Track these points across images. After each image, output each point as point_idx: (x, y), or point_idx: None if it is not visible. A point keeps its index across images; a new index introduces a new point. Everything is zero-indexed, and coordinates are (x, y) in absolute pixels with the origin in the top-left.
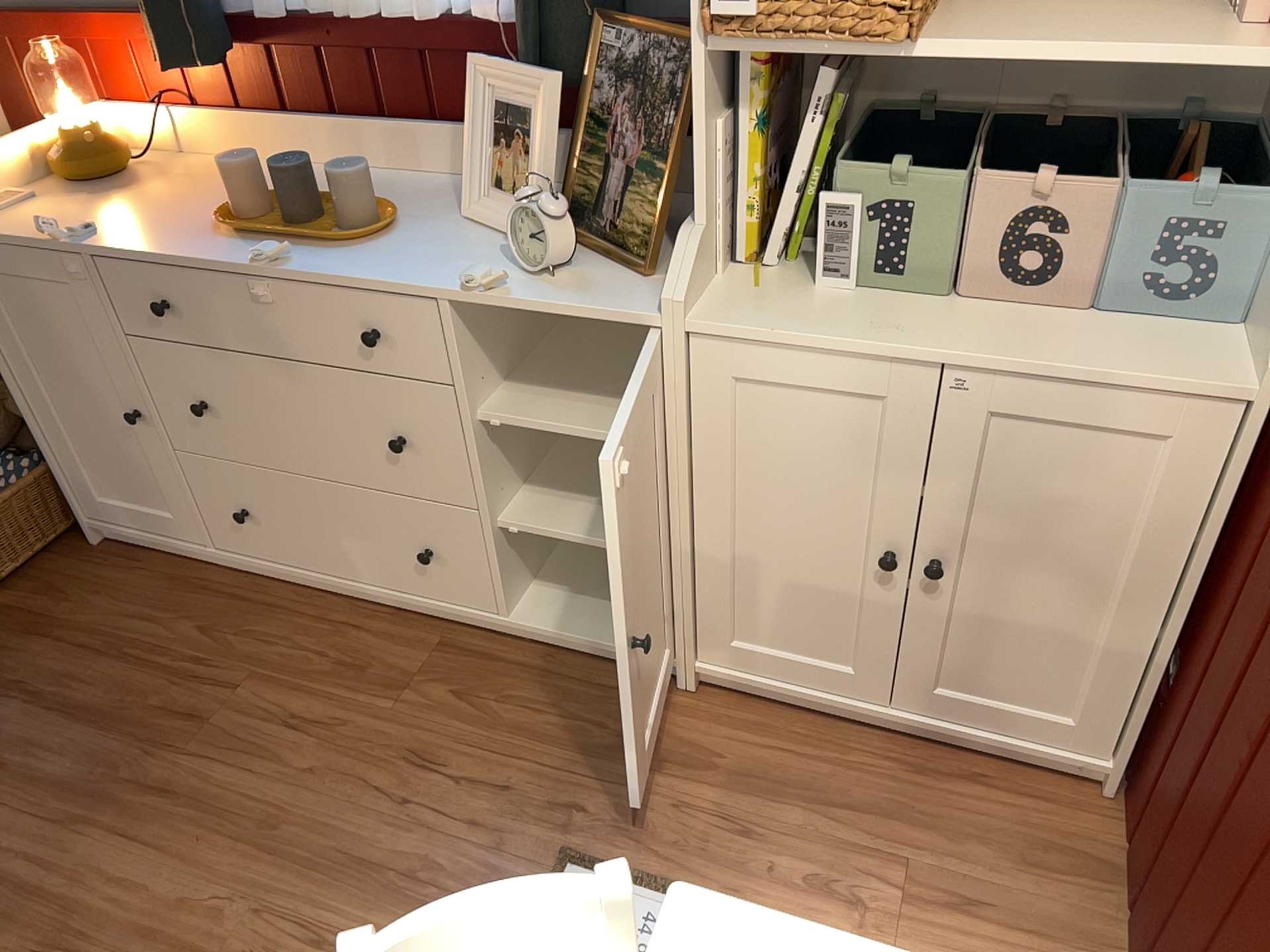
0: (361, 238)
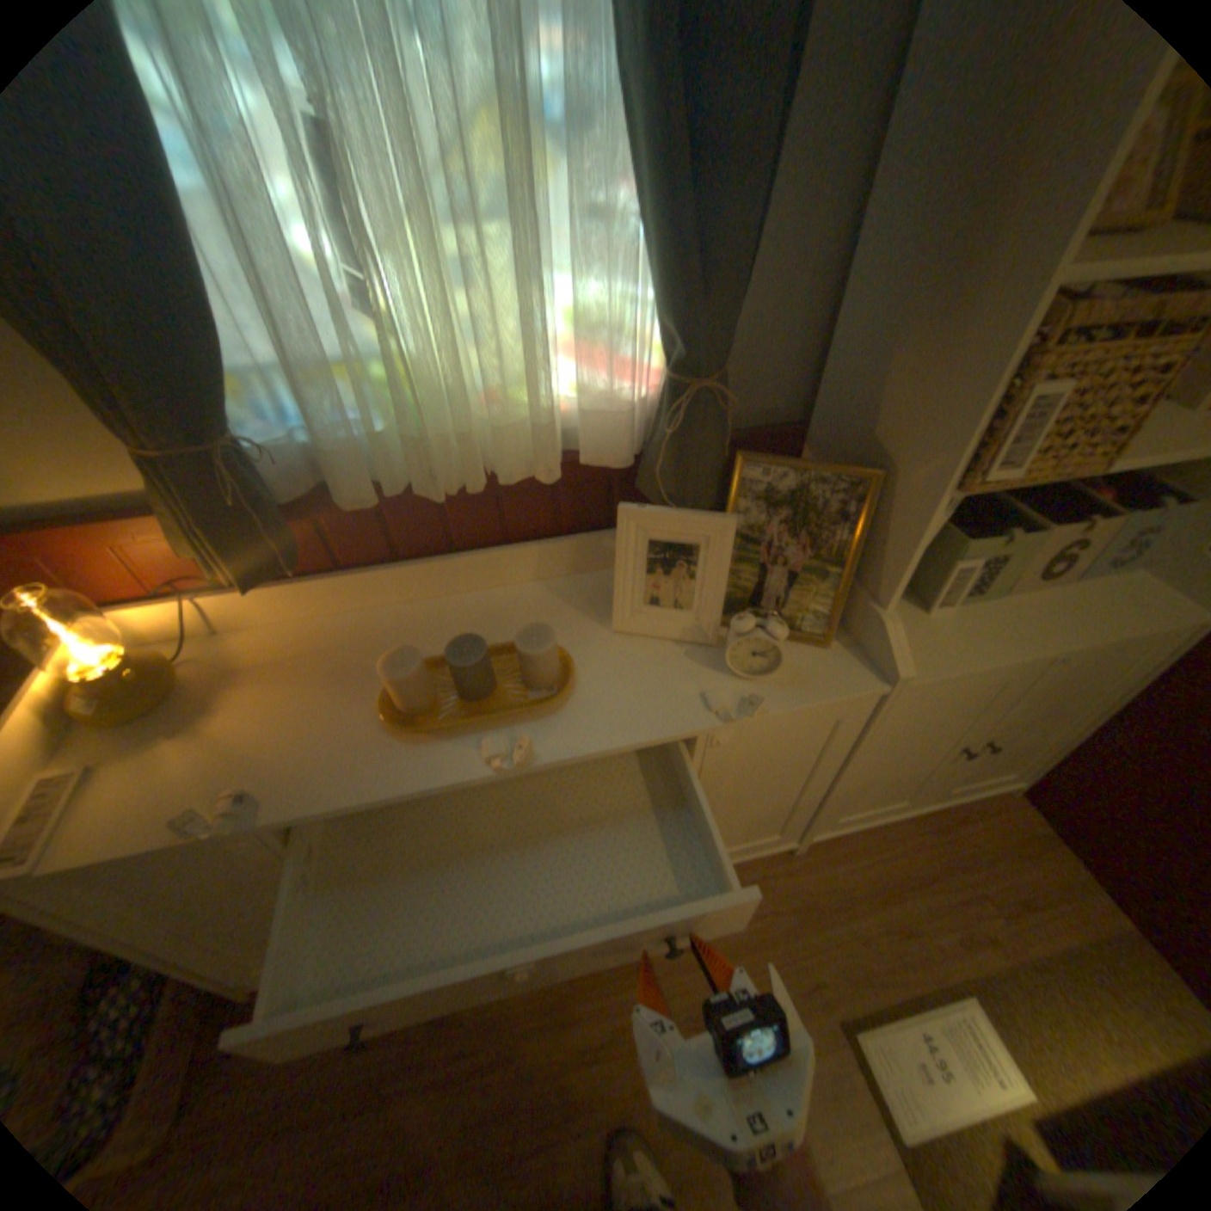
0: (566, 695)
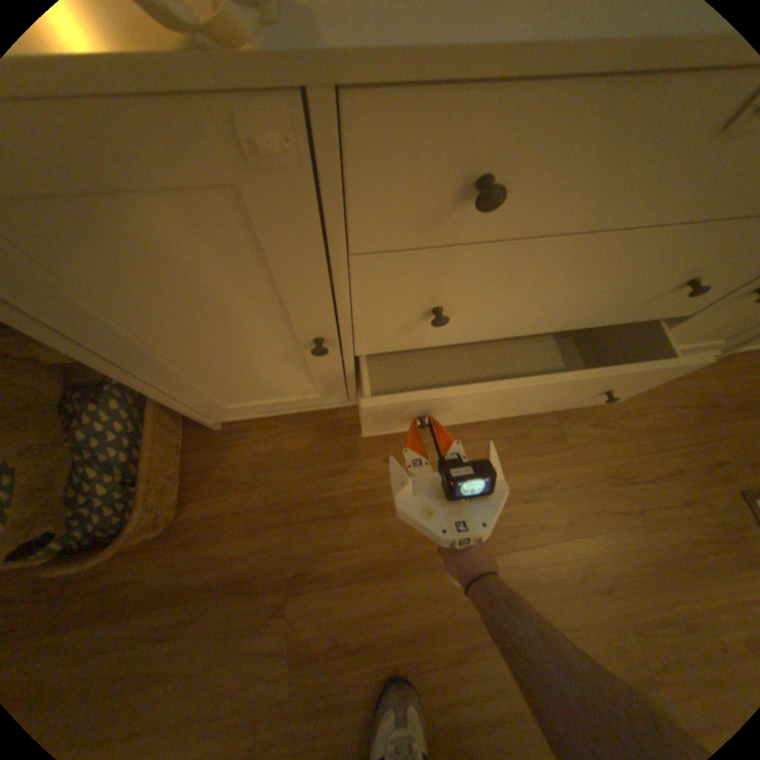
0: None
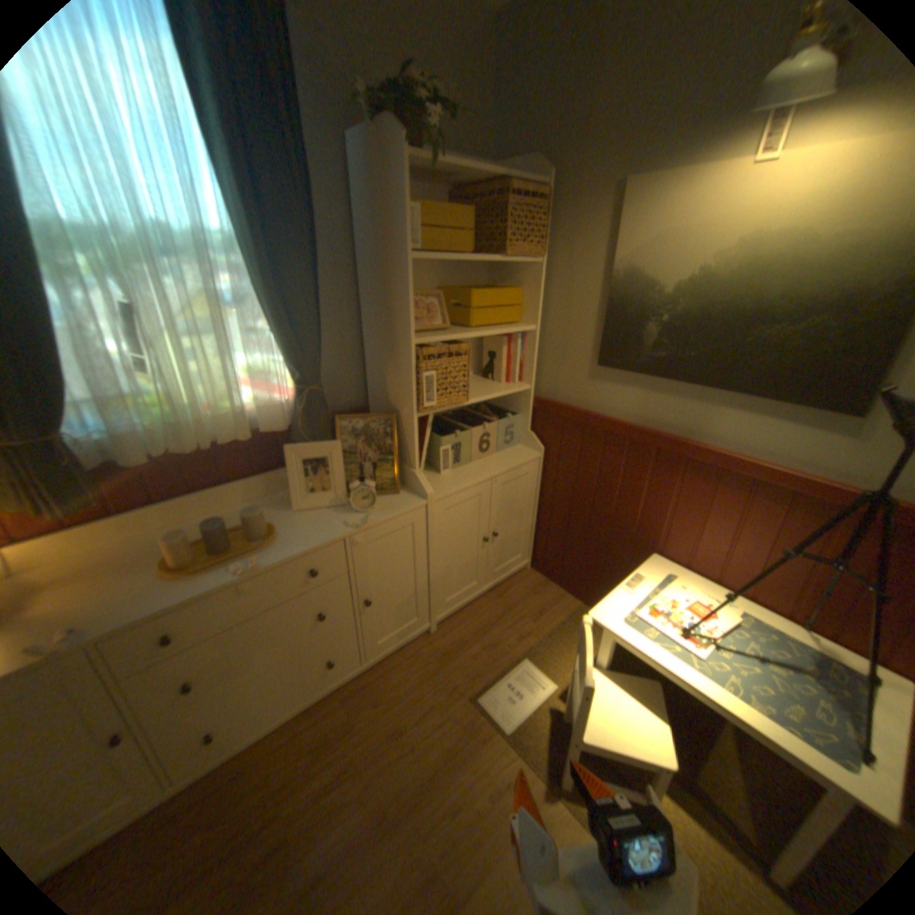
0: (273, 537)
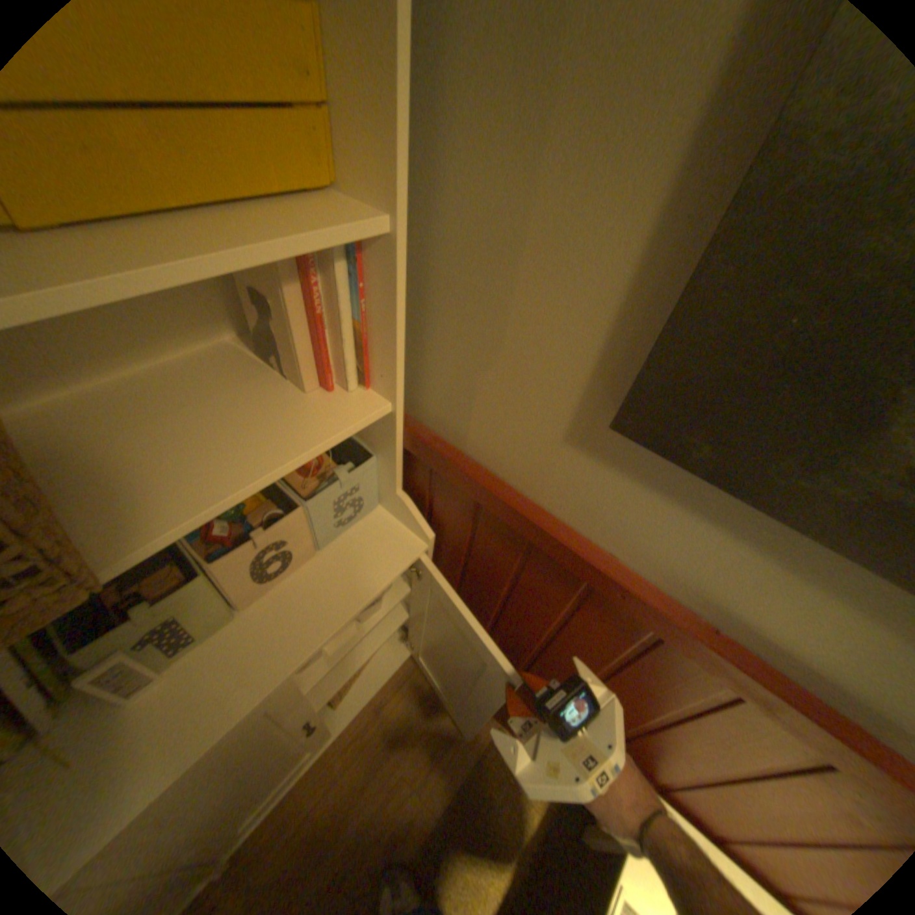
0: None
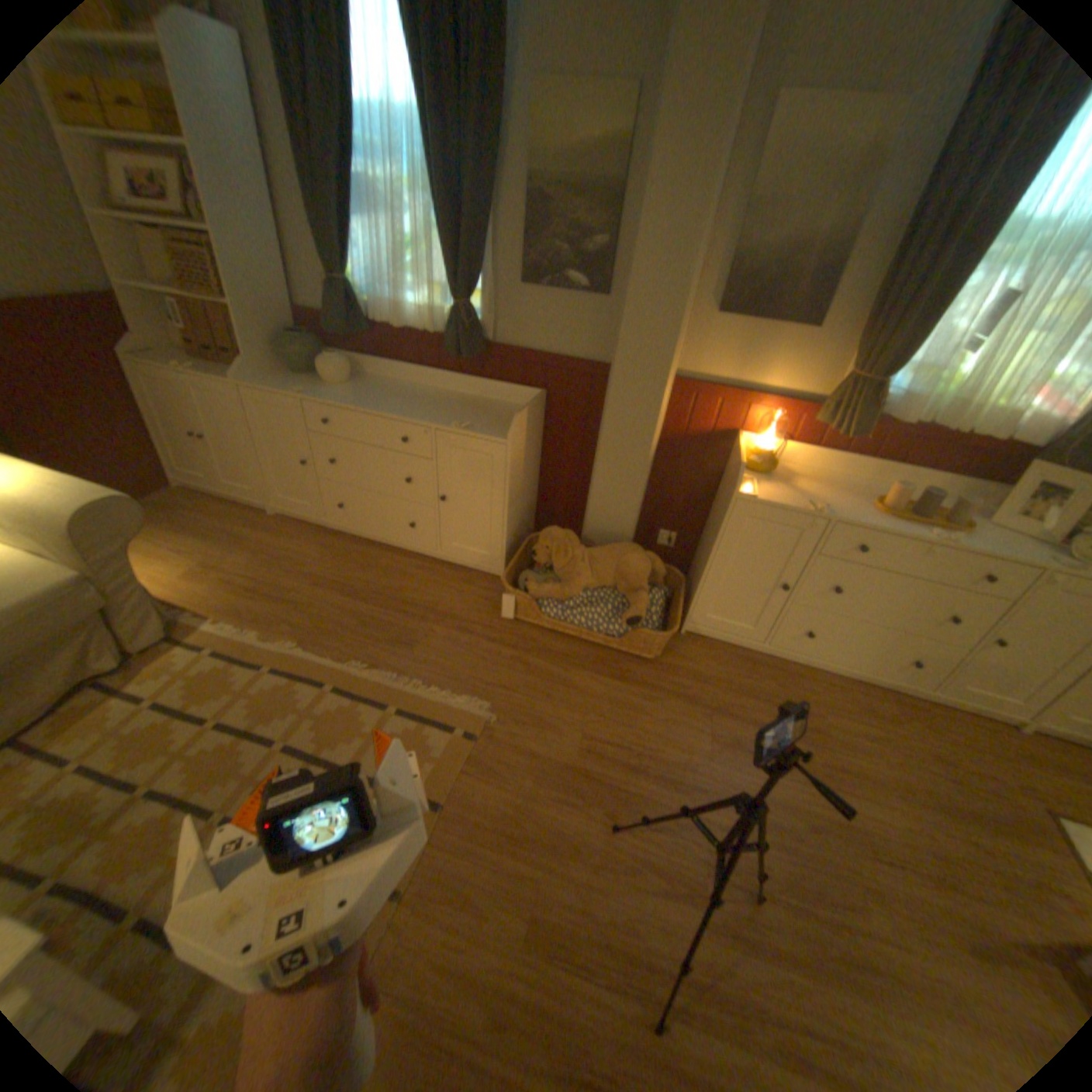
0: (974, 530)
